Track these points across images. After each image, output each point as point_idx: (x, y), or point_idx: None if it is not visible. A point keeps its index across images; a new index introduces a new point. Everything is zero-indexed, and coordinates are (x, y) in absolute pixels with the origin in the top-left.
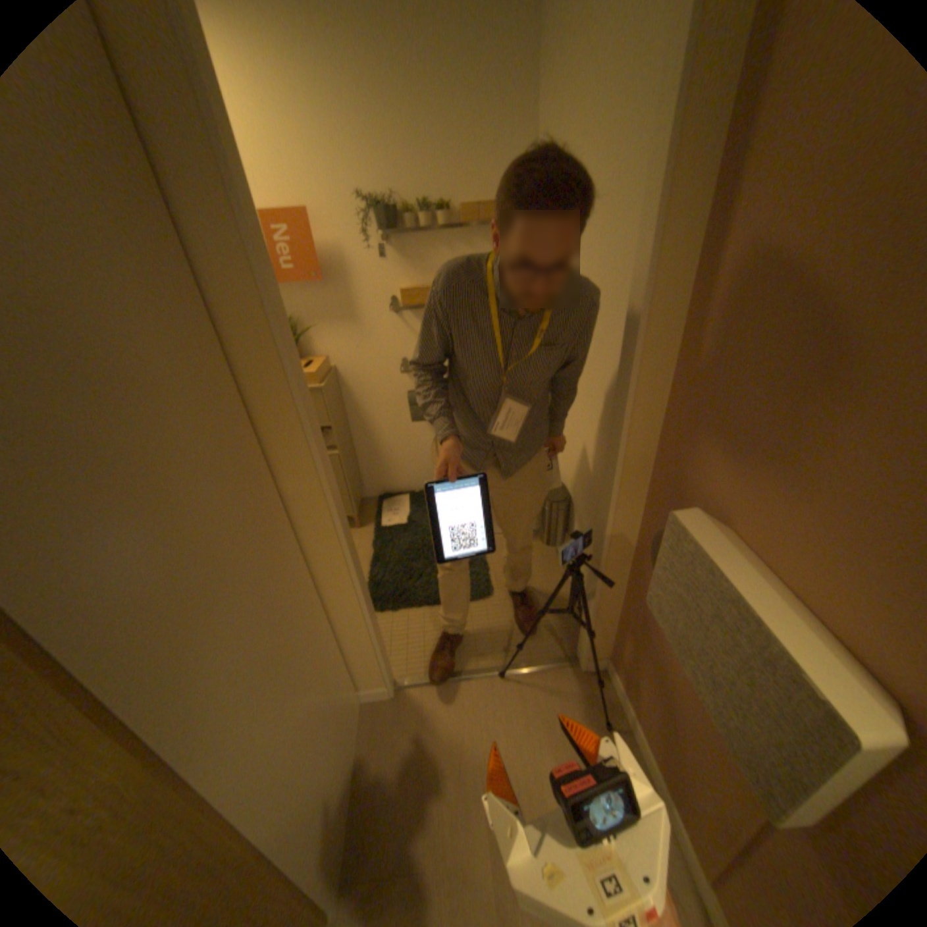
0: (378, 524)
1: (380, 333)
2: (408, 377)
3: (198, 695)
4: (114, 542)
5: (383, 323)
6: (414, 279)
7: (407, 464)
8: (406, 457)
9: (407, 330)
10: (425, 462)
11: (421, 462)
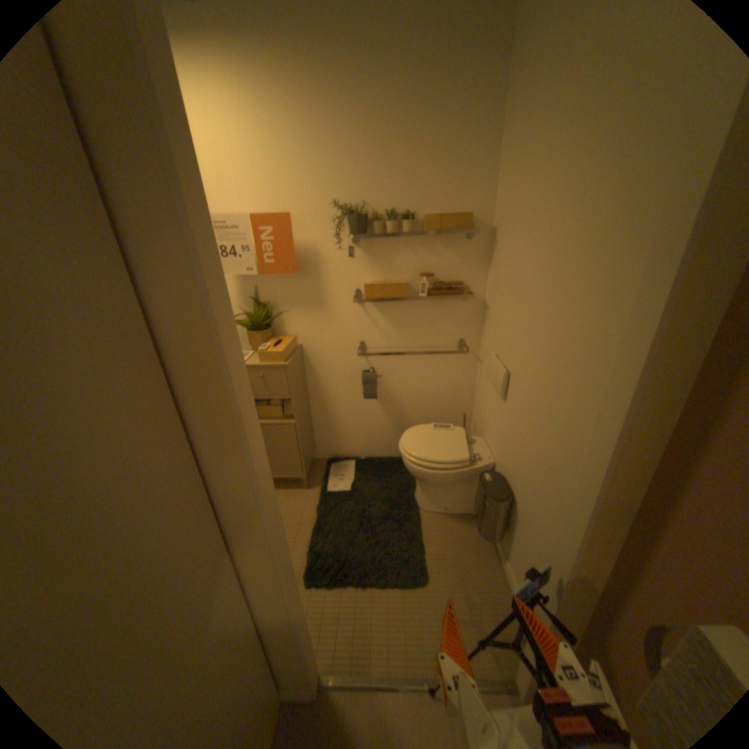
0: (324, 488)
1: (343, 319)
2: (364, 358)
3: None
4: None
5: (347, 311)
6: (378, 276)
7: (356, 433)
8: (355, 427)
9: (367, 318)
10: (372, 433)
11: (369, 433)
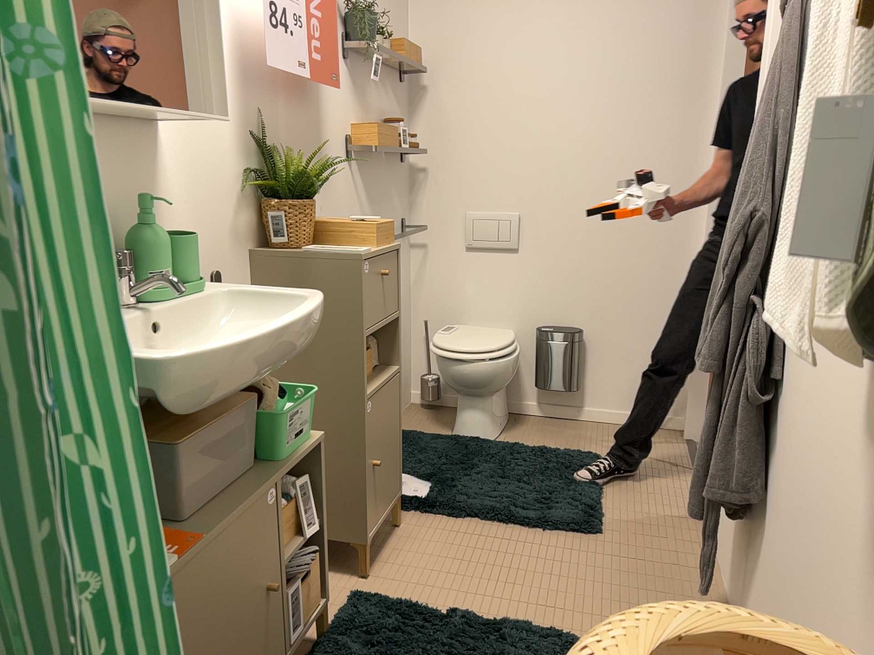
0: (416, 498)
1: (340, 189)
2: None
3: None
4: None
5: (342, 175)
6: (361, 121)
7: None
8: None
9: (355, 188)
10: None
11: None
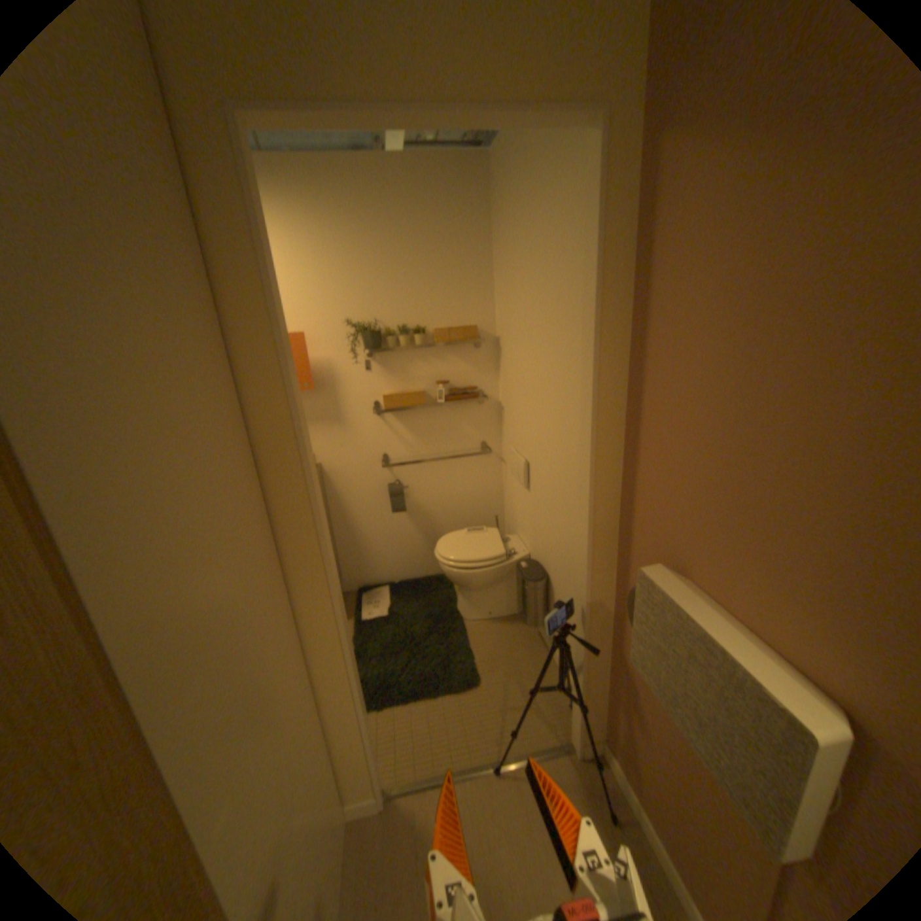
0: (358, 618)
1: (363, 432)
2: (388, 471)
3: (218, 771)
4: (175, 605)
5: (367, 424)
6: (395, 387)
7: (386, 555)
8: (385, 548)
9: (388, 429)
10: (404, 551)
11: (400, 552)
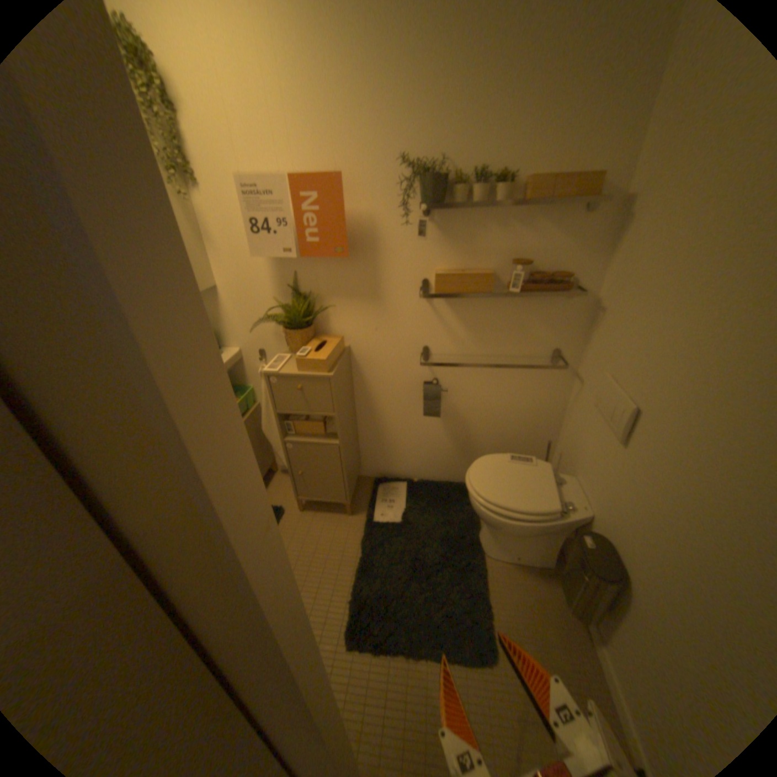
0: (370, 516)
1: (403, 316)
2: (426, 366)
3: None
4: None
5: (409, 306)
6: (454, 261)
7: (409, 452)
8: (409, 445)
9: (434, 316)
10: (429, 453)
11: (425, 452)
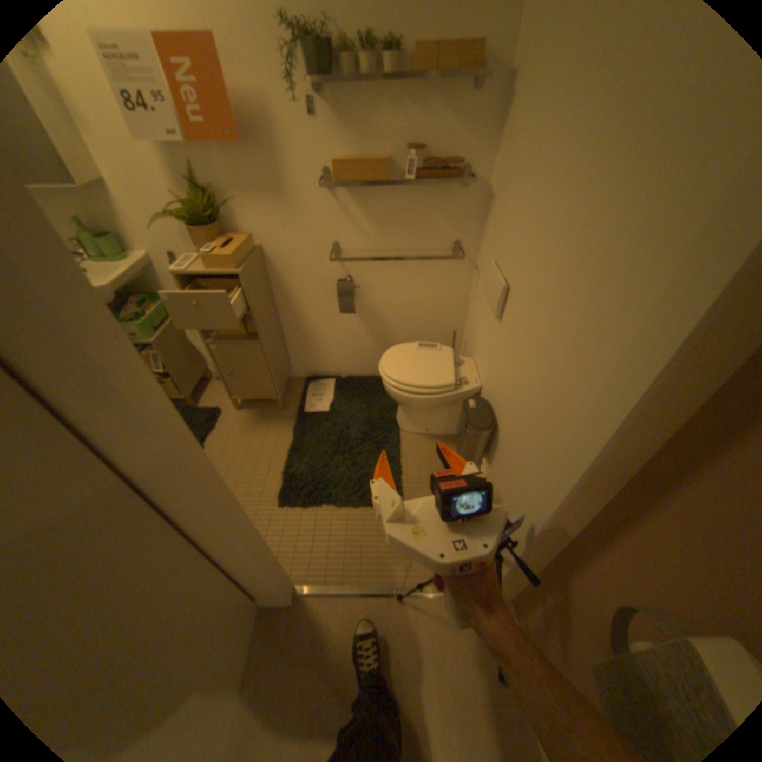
0: (301, 409)
1: (309, 210)
2: (339, 263)
3: None
4: None
5: (313, 199)
6: (351, 146)
7: (335, 350)
8: (334, 344)
9: (340, 210)
10: (353, 350)
11: (348, 350)
